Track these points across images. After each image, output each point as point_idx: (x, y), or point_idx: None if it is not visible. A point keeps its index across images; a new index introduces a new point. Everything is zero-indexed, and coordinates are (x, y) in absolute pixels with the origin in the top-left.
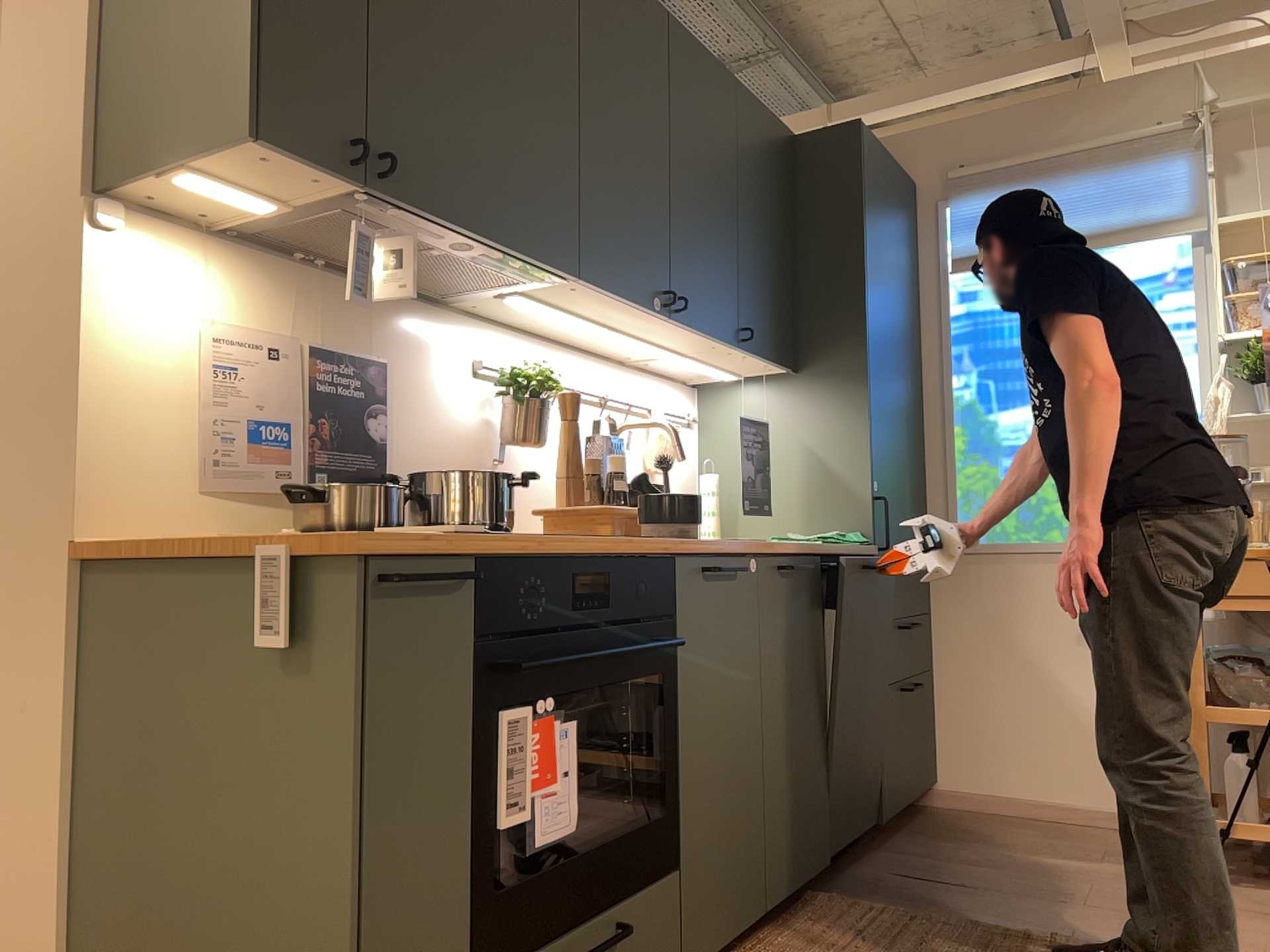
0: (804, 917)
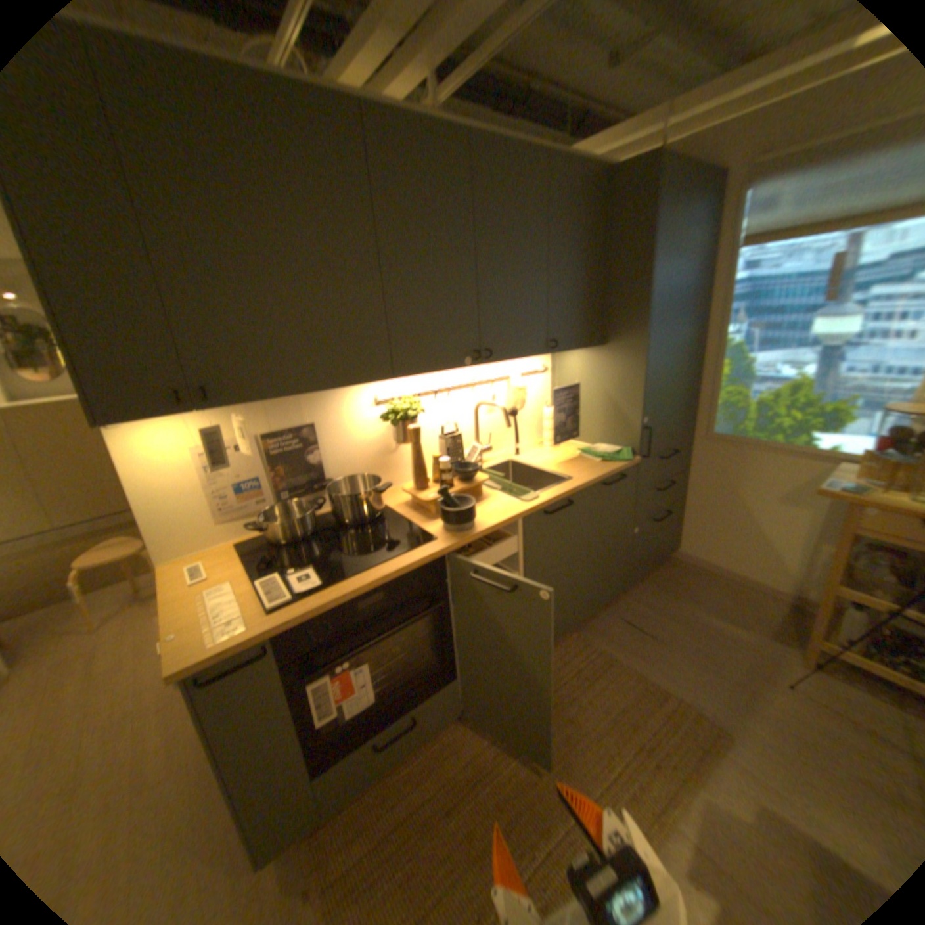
0: (558, 652)
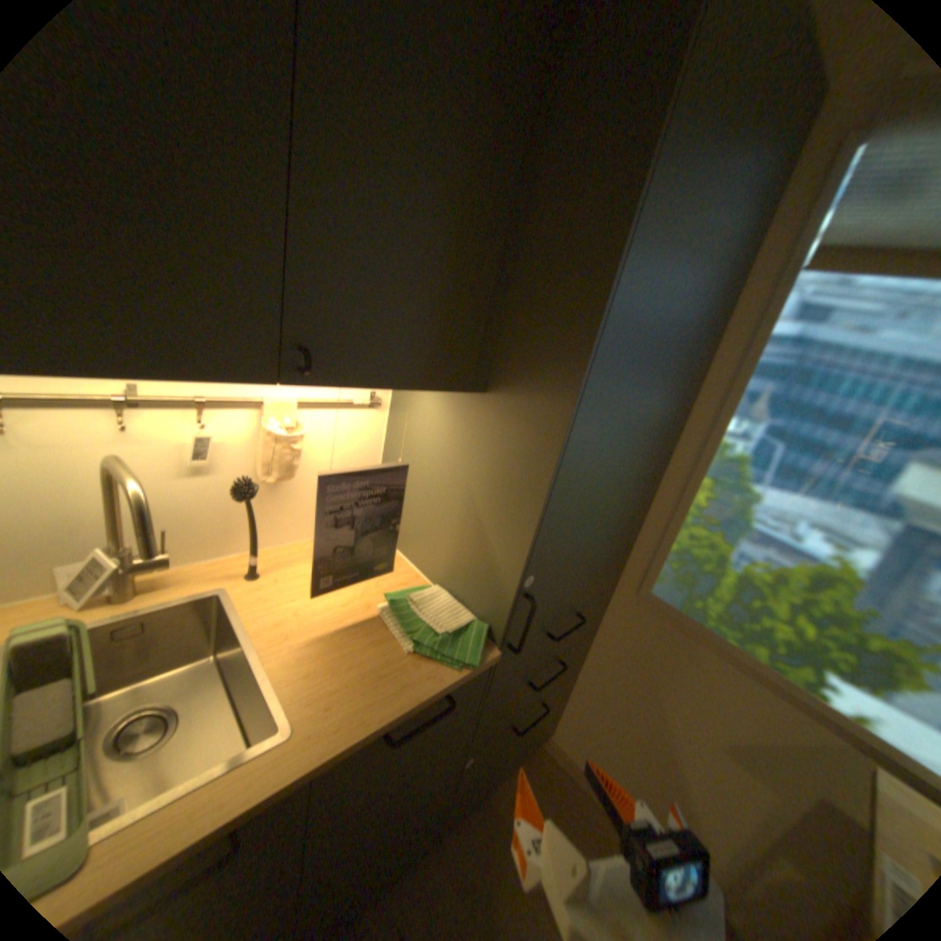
0: None
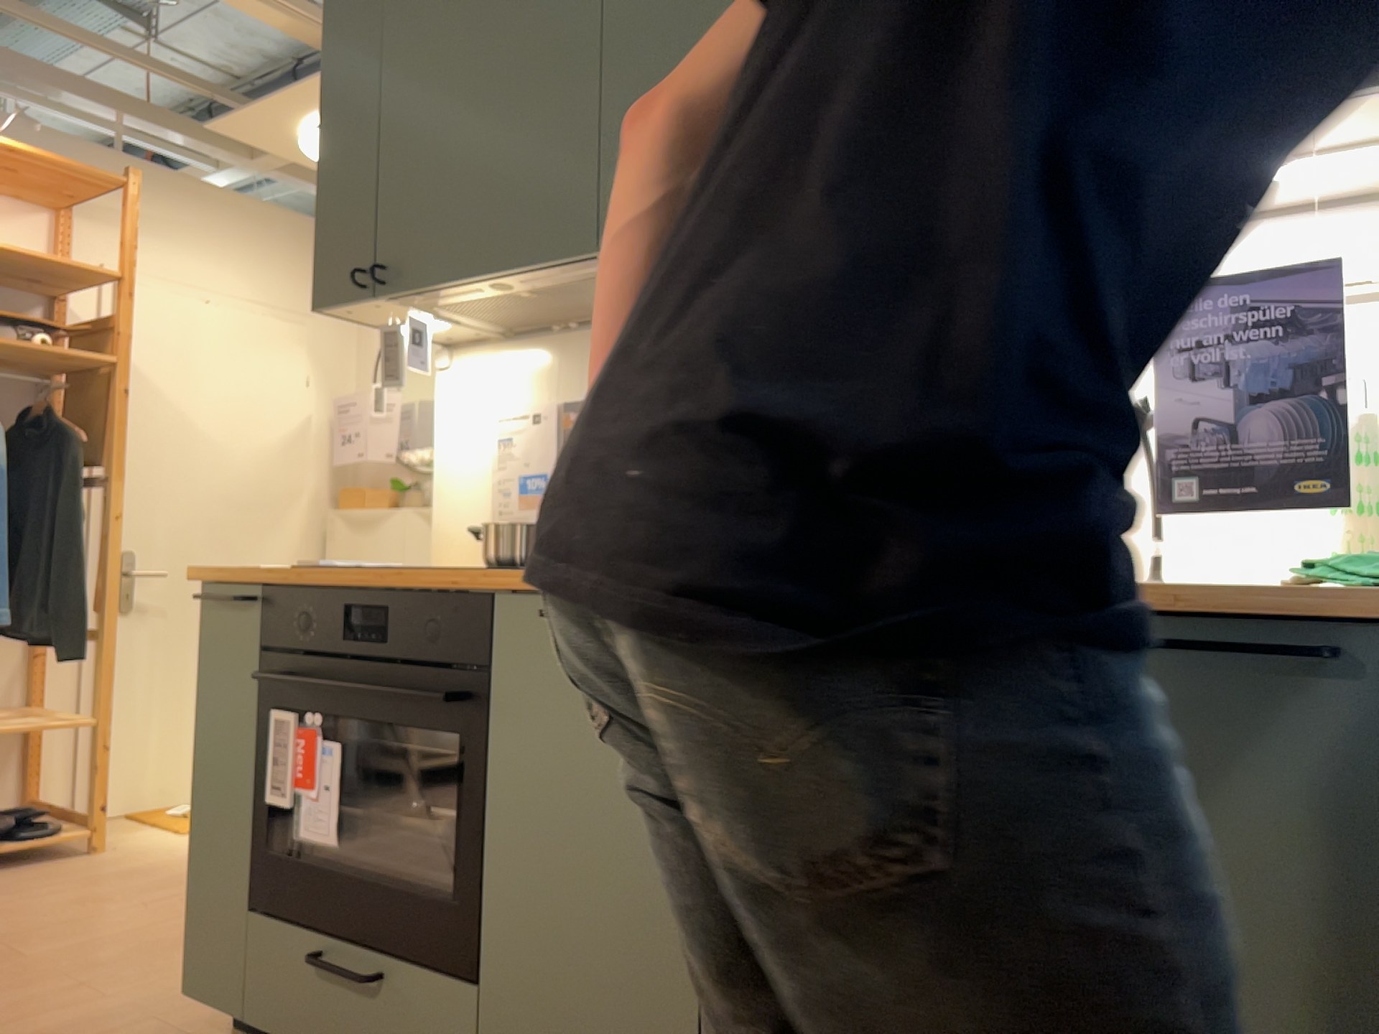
0: None
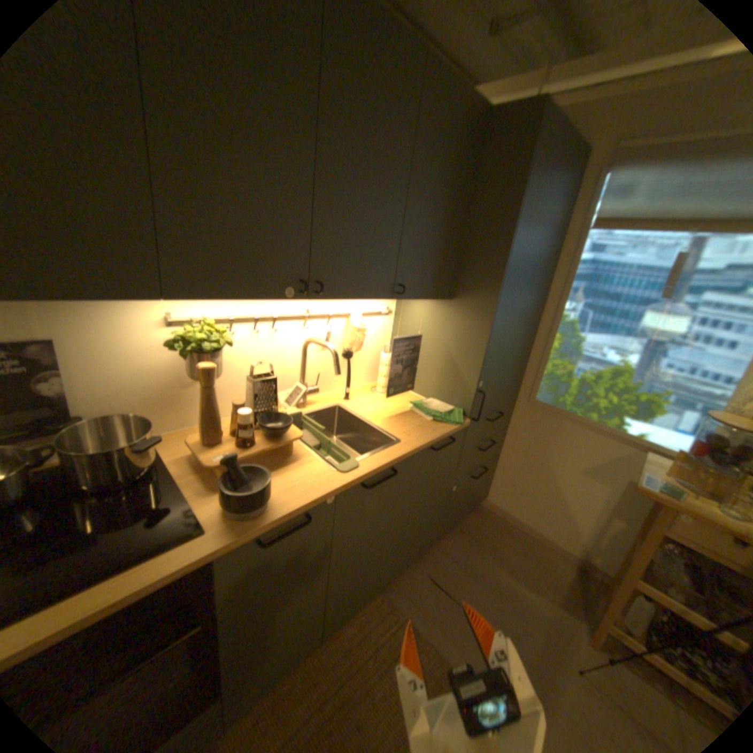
0: (359, 620)
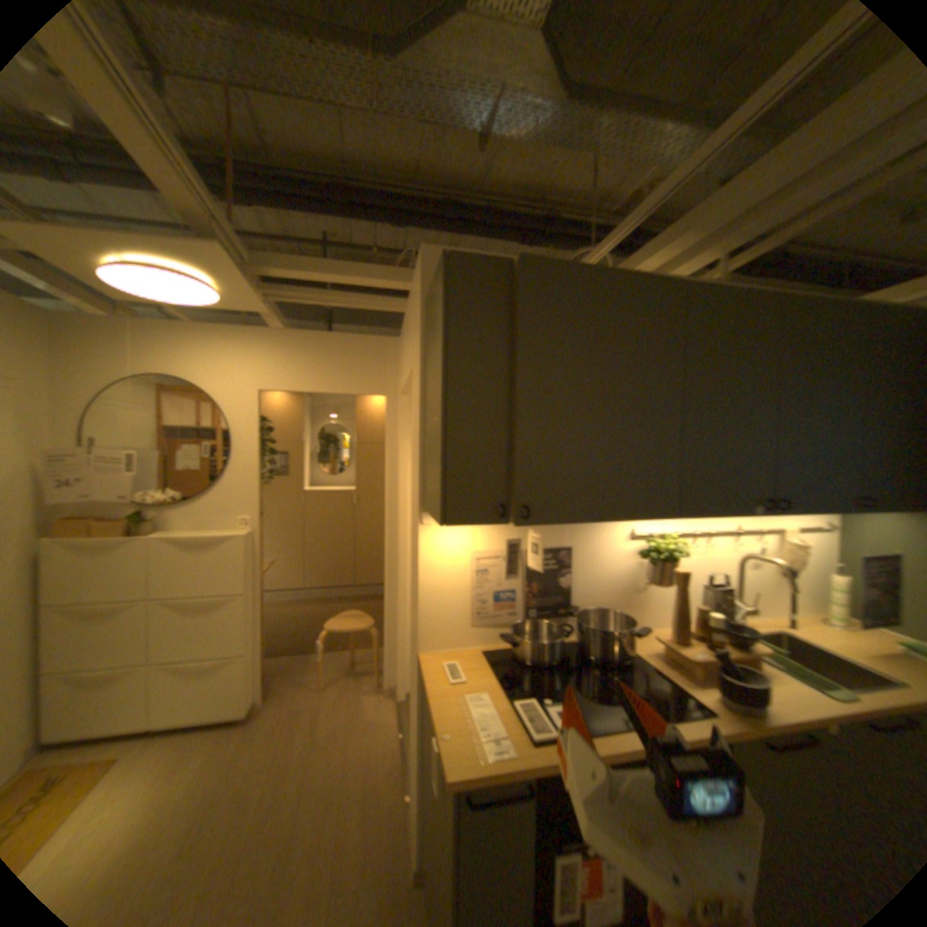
0: None
